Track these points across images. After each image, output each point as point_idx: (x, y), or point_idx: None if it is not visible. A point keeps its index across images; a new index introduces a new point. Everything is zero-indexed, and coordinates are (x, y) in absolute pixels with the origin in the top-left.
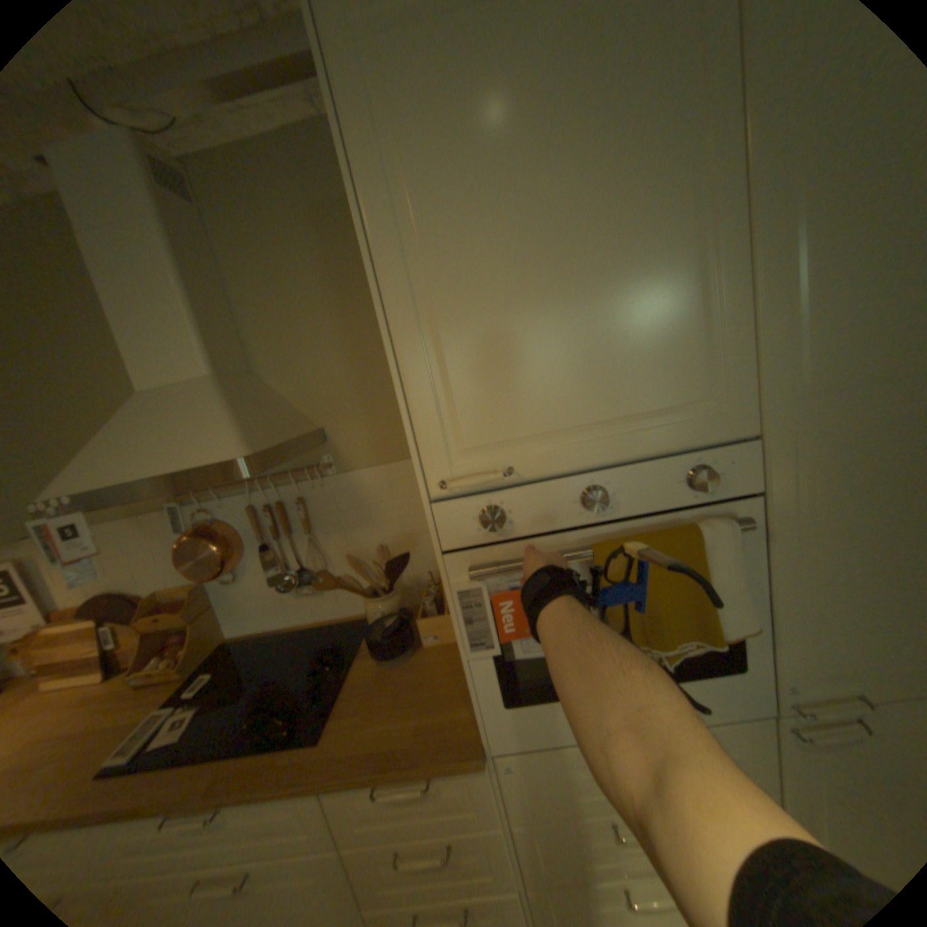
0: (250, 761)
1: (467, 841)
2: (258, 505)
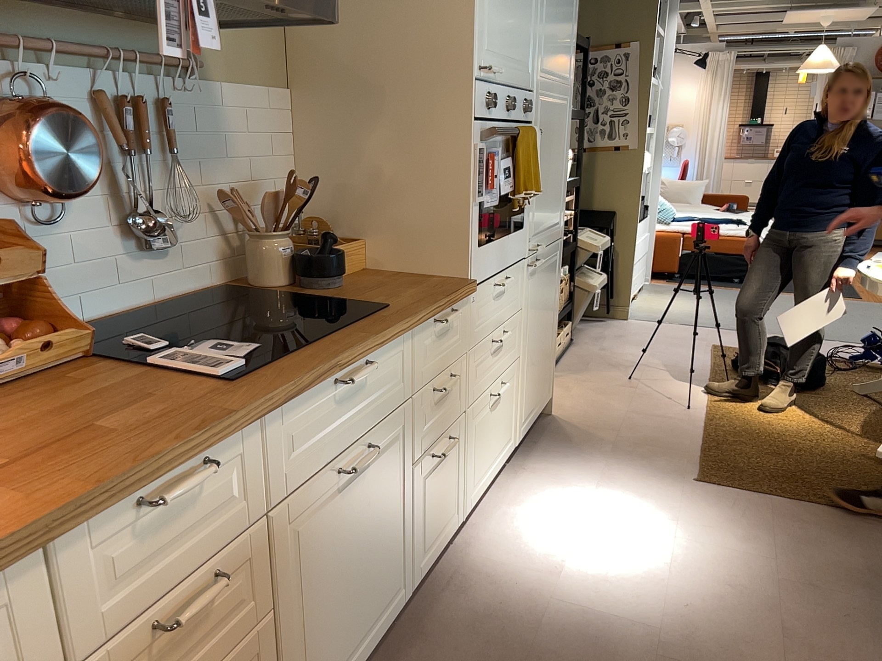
0: (361, 323)
1: (456, 368)
2: (111, 95)
